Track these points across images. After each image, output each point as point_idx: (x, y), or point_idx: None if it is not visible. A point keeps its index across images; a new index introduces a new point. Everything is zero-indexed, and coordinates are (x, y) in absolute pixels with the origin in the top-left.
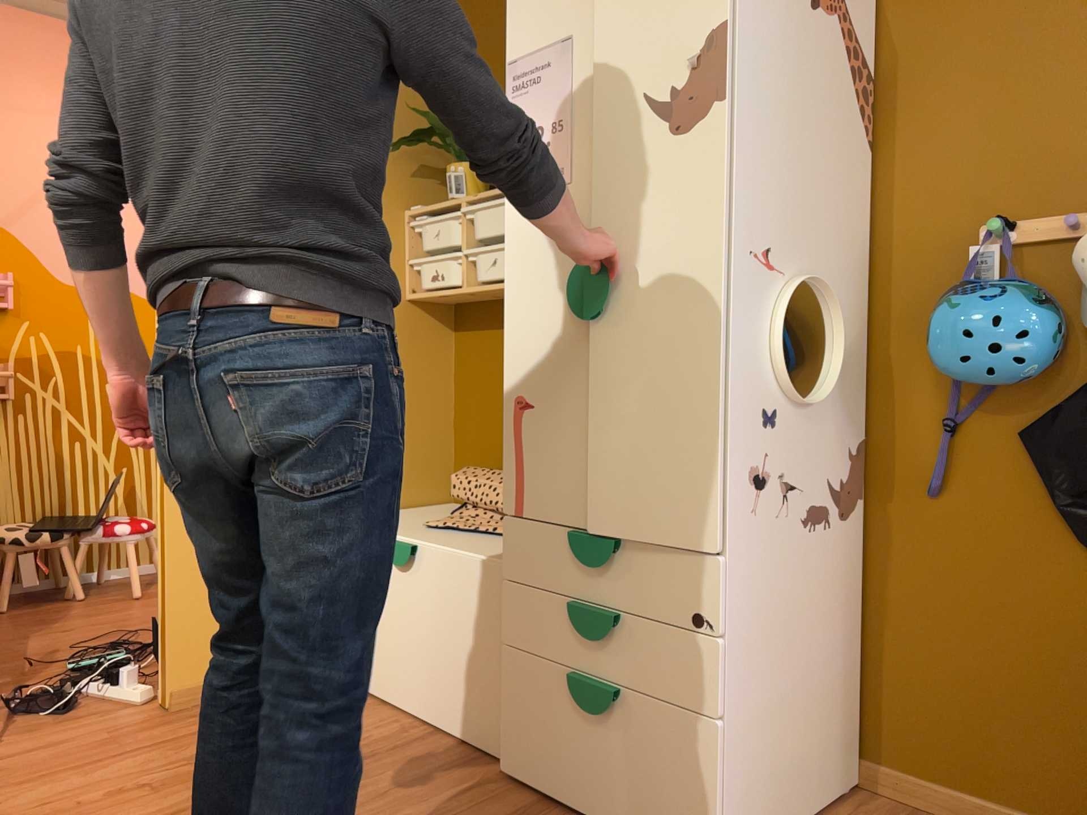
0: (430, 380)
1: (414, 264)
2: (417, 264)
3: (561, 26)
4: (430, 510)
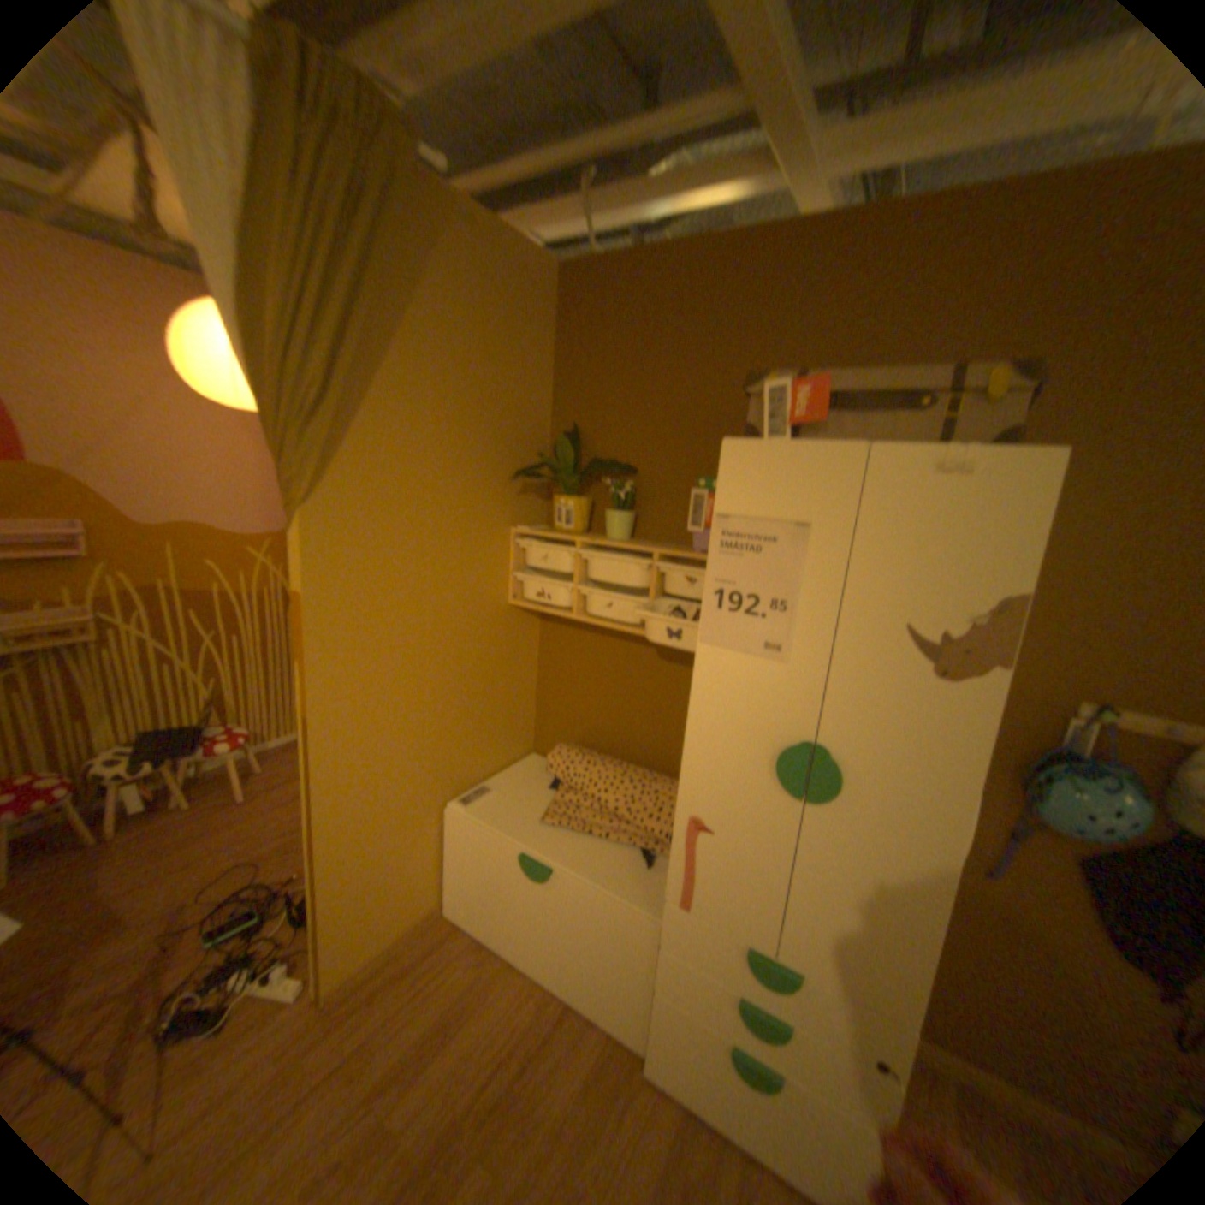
0: (522, 665)
1: (517, 575)
2: (522, 578)
3: (796, 506)
4: (524, 773)
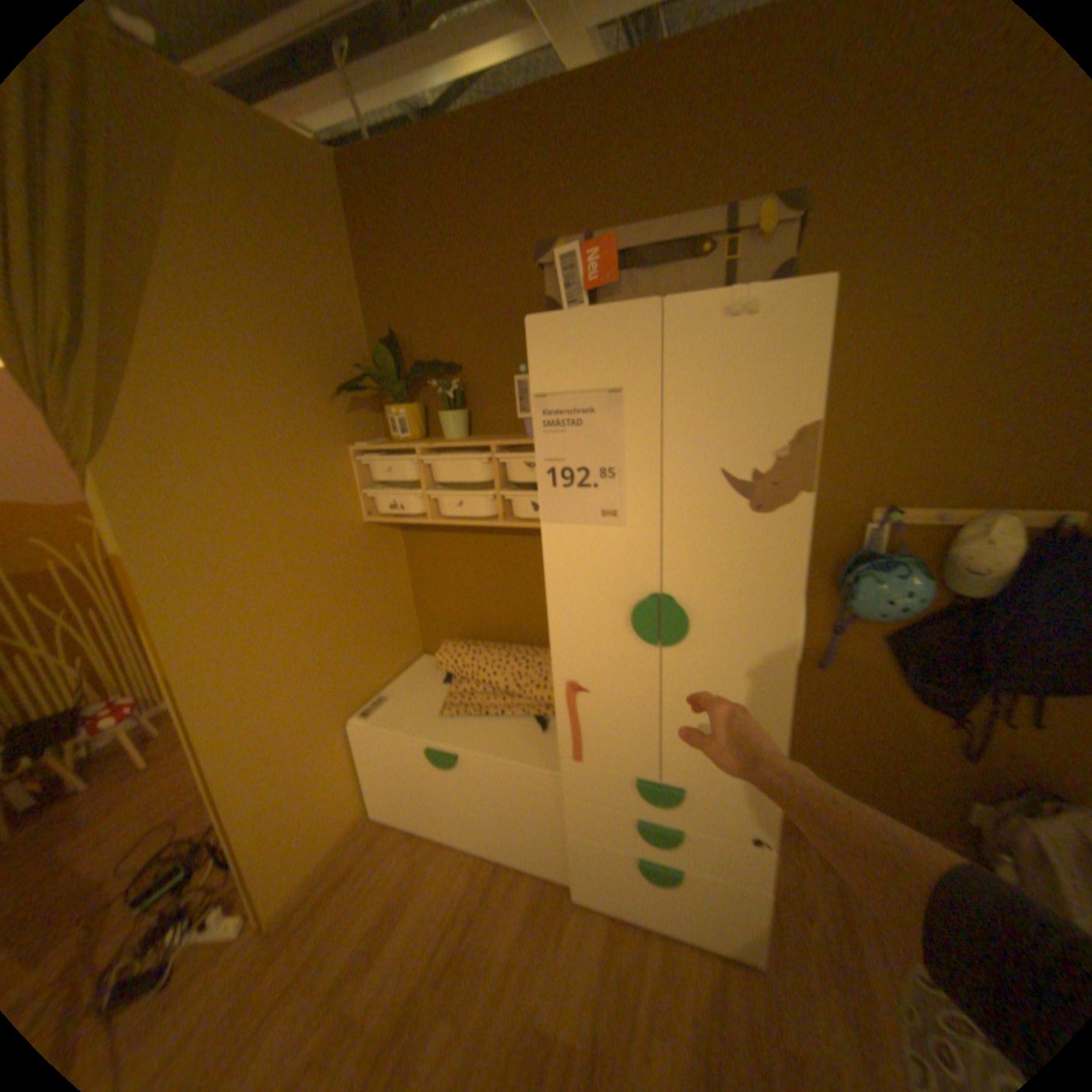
0: (393, 576)
1: (366, 490)
2: (371, 493)
3: (605, 373)
4: (417, 674)
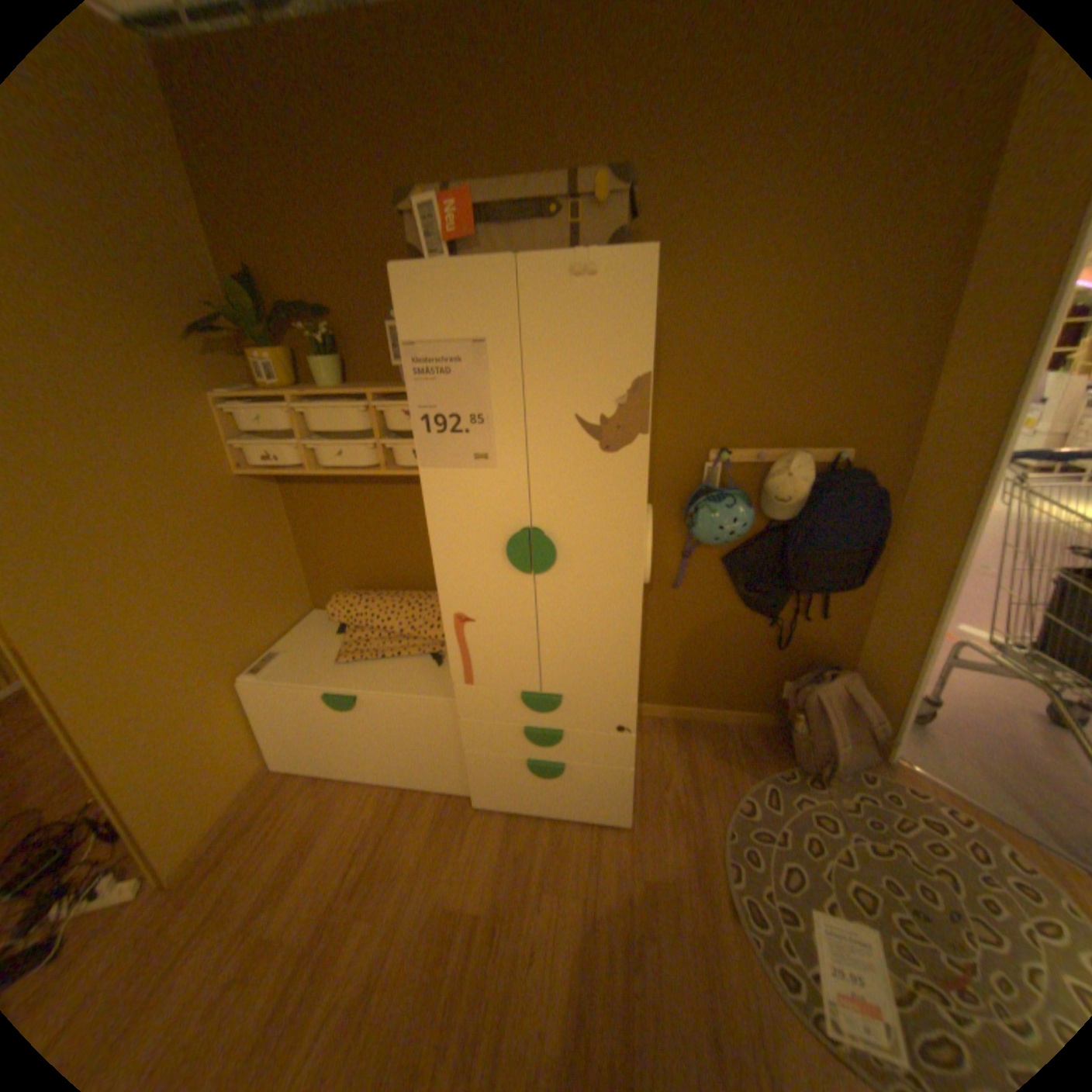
0: (273, 532)
1: (232, 442)
2: (239, 445)
3: (469, 324)
4: (309, 629)
